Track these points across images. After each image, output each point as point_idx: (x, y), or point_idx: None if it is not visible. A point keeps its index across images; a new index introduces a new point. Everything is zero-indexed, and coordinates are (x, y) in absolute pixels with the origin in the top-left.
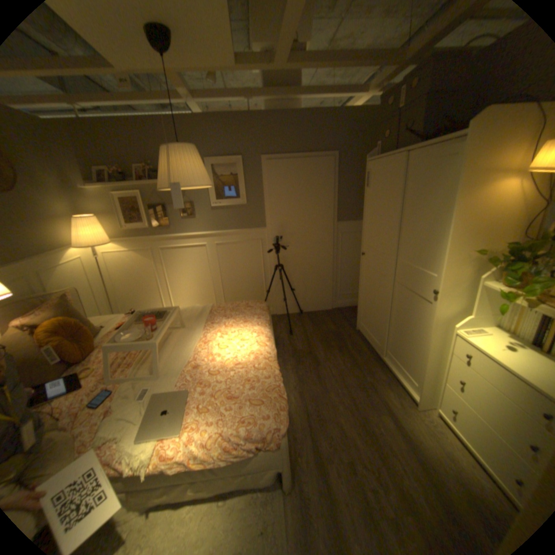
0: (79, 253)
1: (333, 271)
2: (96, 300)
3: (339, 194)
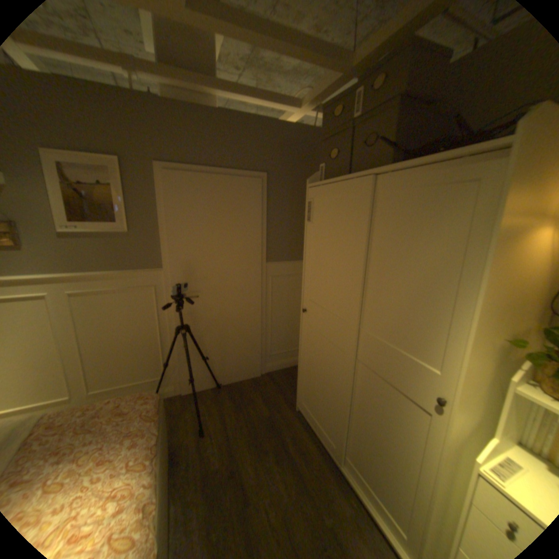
0: None
1: (262, 325)
2: None
3: (268, 226)
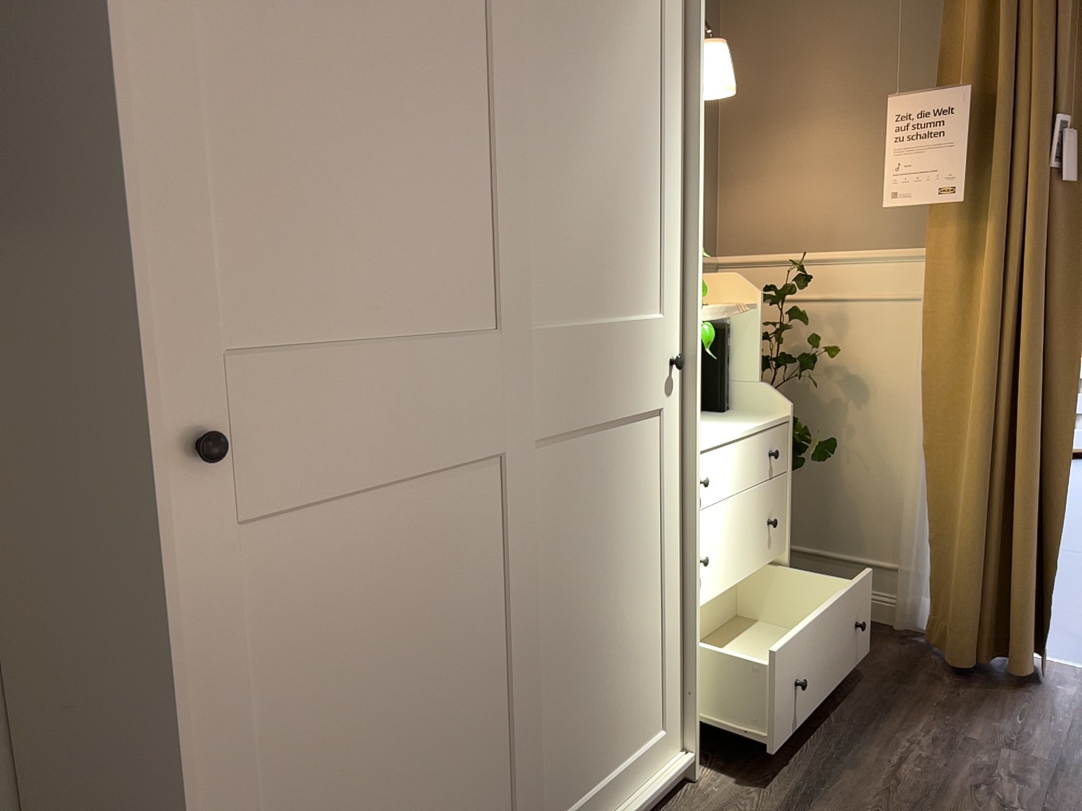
0: None
1: None
2: None
3: None
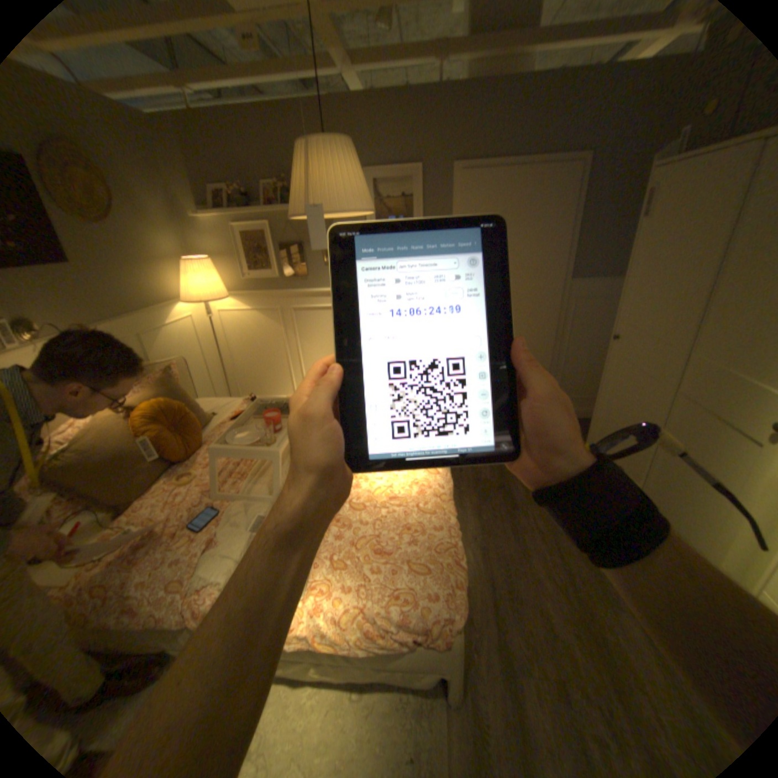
0: (190, 310)
1: (553, 359)
2: (210, 375)
3: (582, 229)
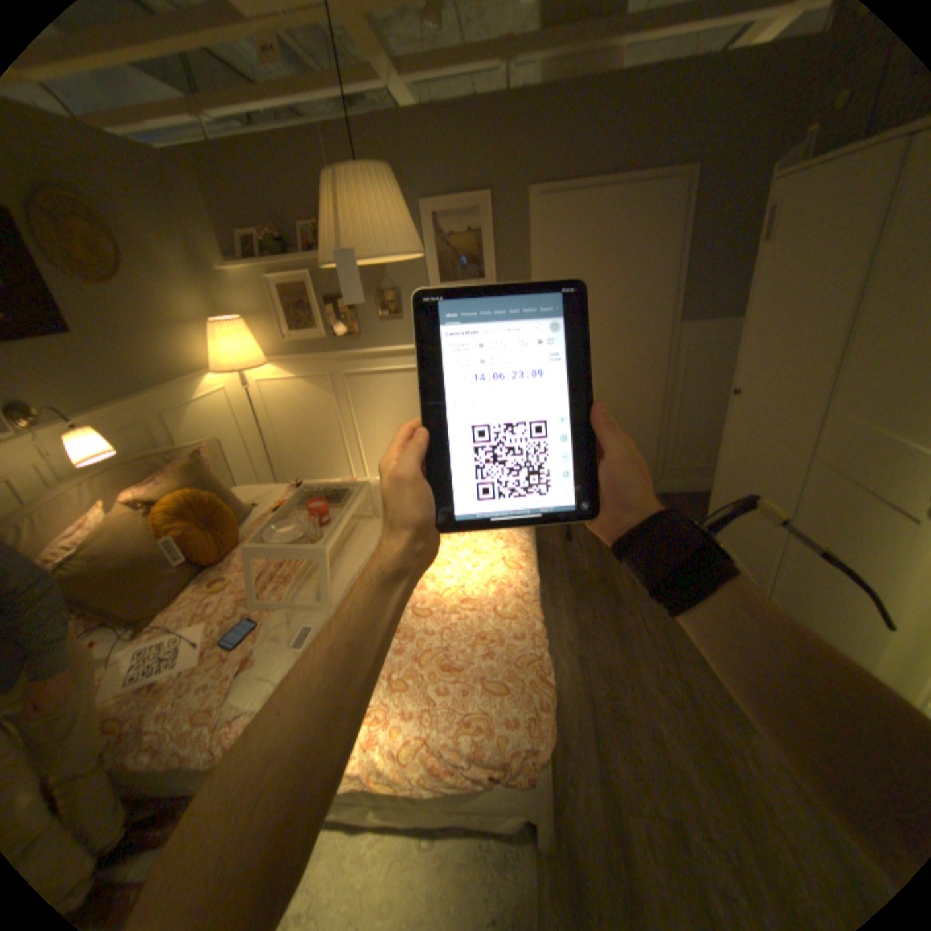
0: (223, 382)
1: (662, 421)
2: (251, 458)
3: (691, 260)
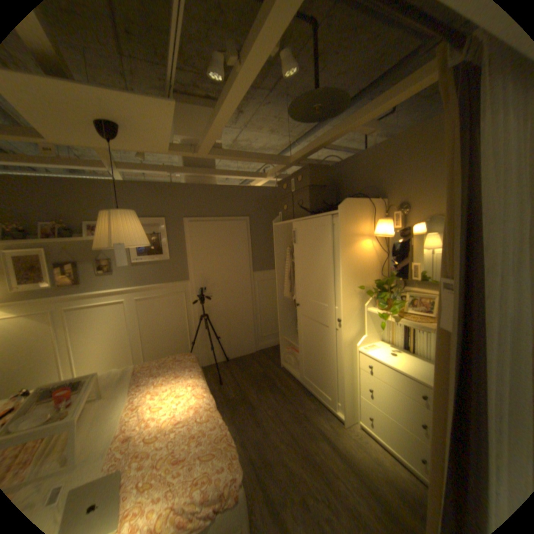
0: None
1: (253, 315)
2: None
3: (252, 249)
